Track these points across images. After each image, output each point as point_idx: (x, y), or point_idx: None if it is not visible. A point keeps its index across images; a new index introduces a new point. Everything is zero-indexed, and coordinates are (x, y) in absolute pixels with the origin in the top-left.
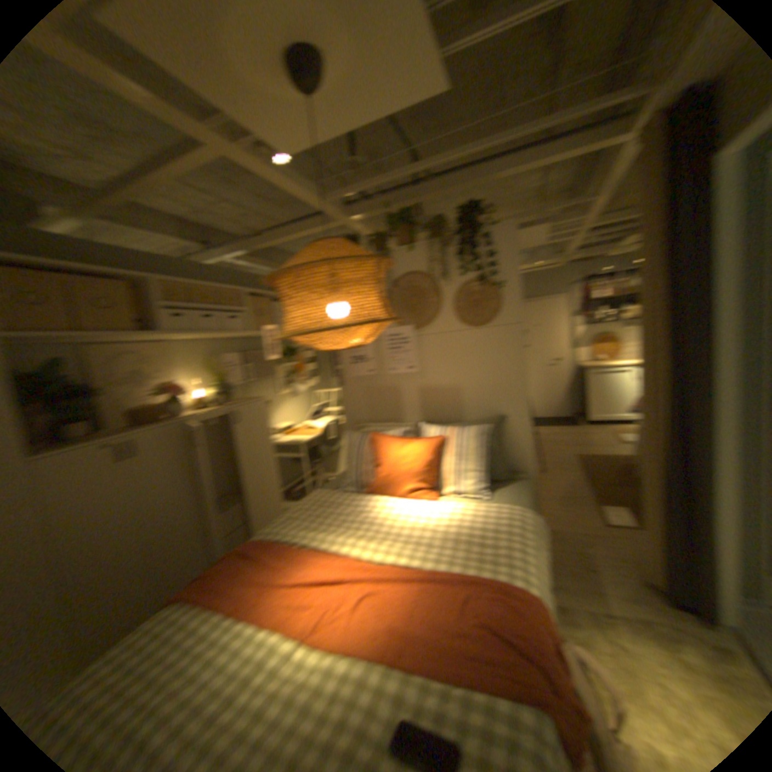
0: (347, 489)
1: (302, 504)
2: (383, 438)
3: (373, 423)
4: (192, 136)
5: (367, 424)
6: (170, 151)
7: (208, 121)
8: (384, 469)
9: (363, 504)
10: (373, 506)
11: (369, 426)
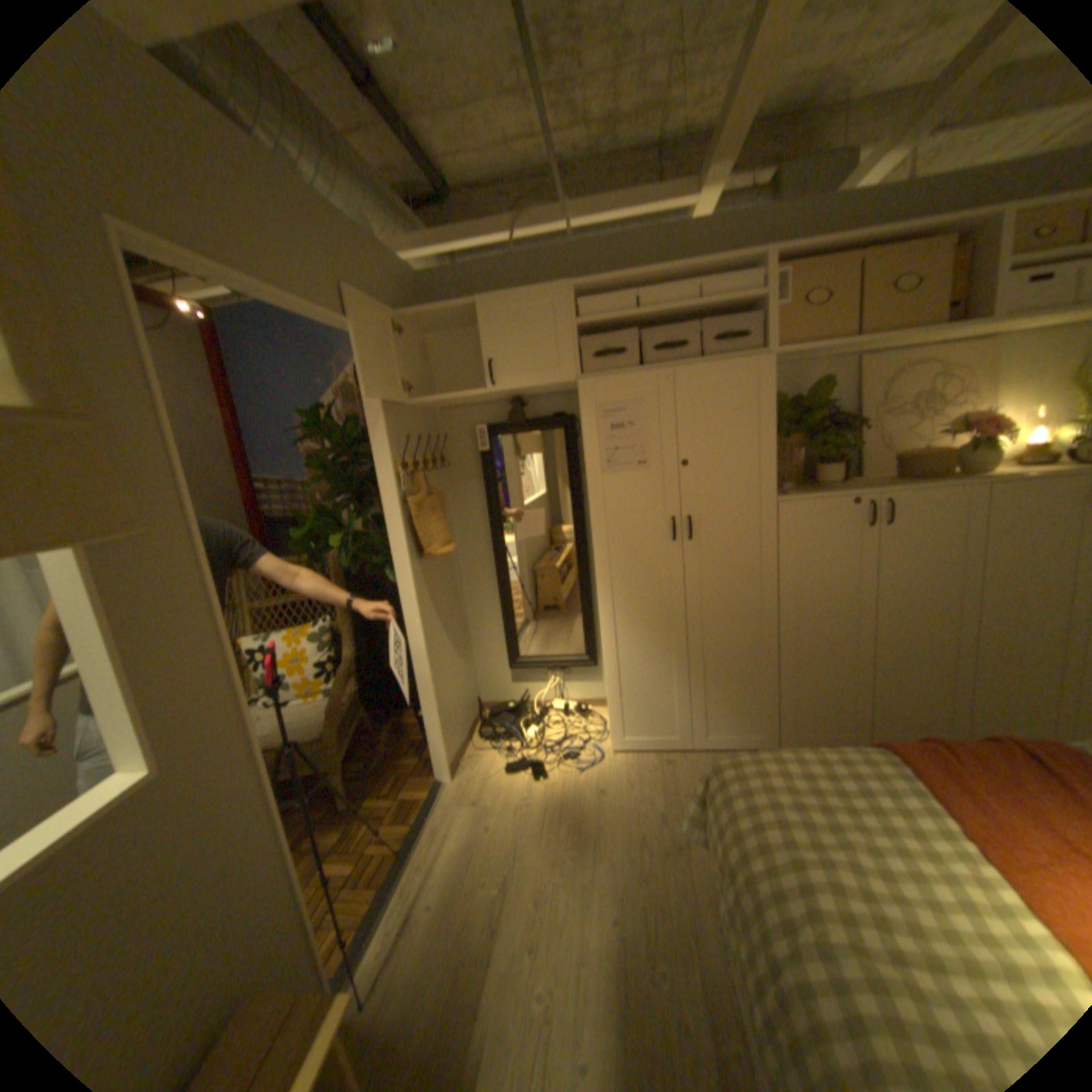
0: None
1: None
2: None
3: None
4: None
5: None
6: None
7: None
8: None
9: None
10: None
11: None
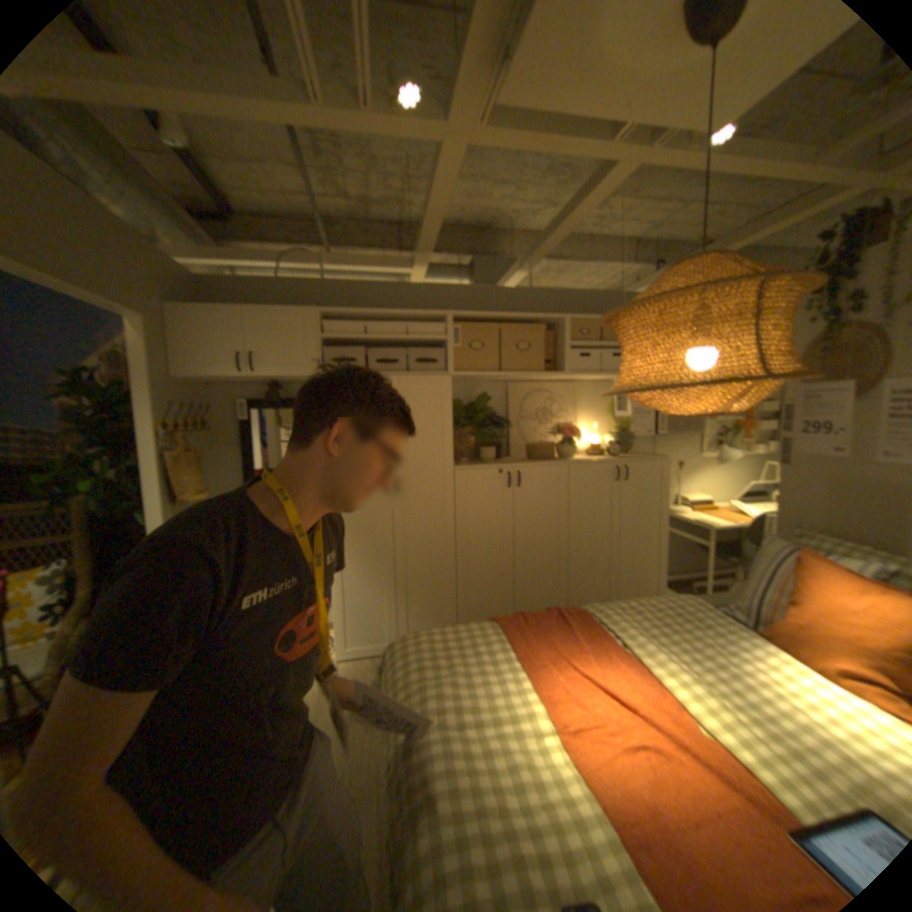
0: (742, 618)
1: (662, 603)
2: (829, 569)
3: (836, 539)
4: (608, 158)
5: (821, 537)
6: (592, 181)
7: (623, 133)
8: (807, 617)
9: (749, 648)
10: (764, 661)
11: (823, 541)
